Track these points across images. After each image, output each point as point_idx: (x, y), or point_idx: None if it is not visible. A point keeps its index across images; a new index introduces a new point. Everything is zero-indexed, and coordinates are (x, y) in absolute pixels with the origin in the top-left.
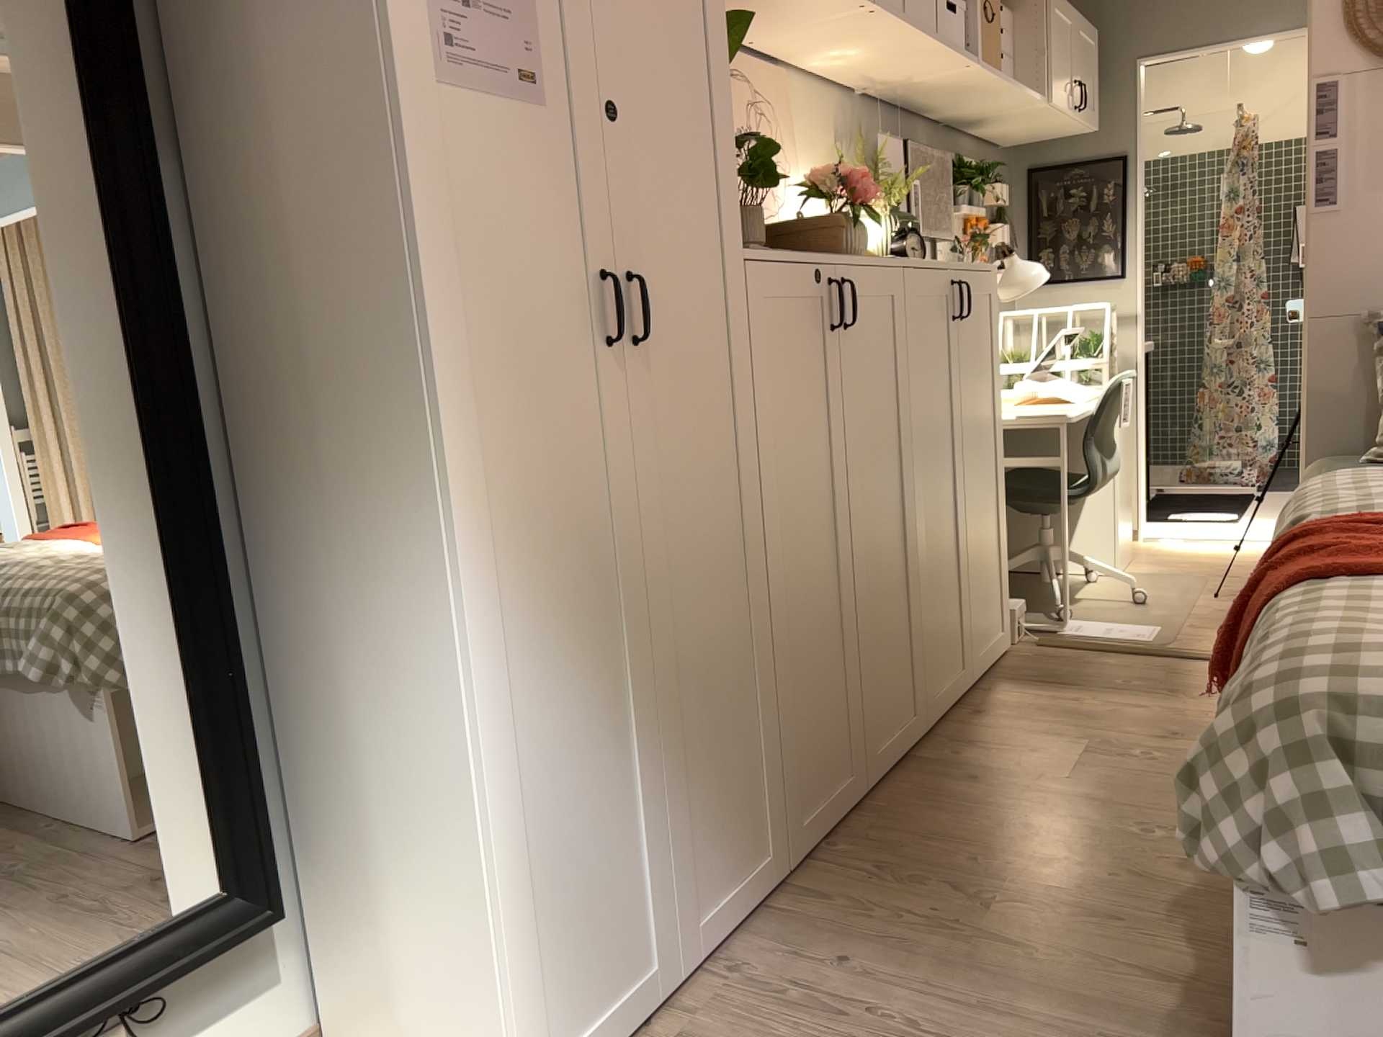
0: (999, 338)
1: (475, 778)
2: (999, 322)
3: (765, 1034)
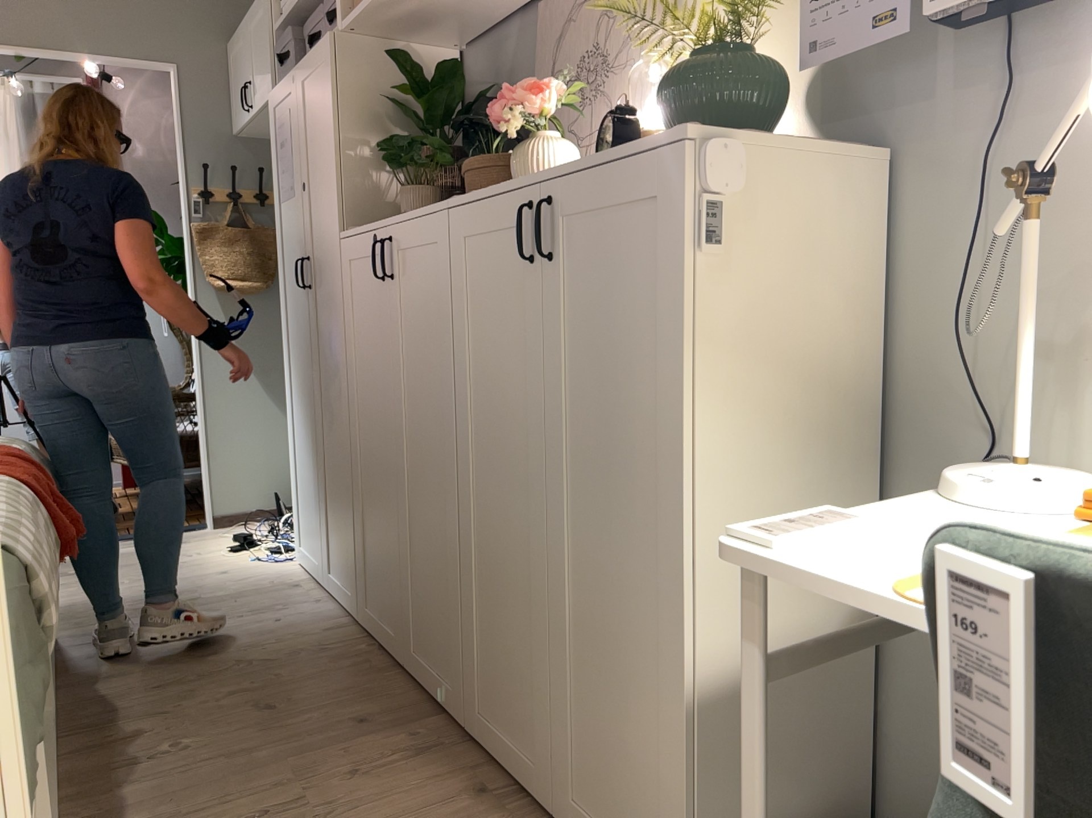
0: (684, 296)
1: (287, 427)
2: (689, 258)
3: (273, 601)
